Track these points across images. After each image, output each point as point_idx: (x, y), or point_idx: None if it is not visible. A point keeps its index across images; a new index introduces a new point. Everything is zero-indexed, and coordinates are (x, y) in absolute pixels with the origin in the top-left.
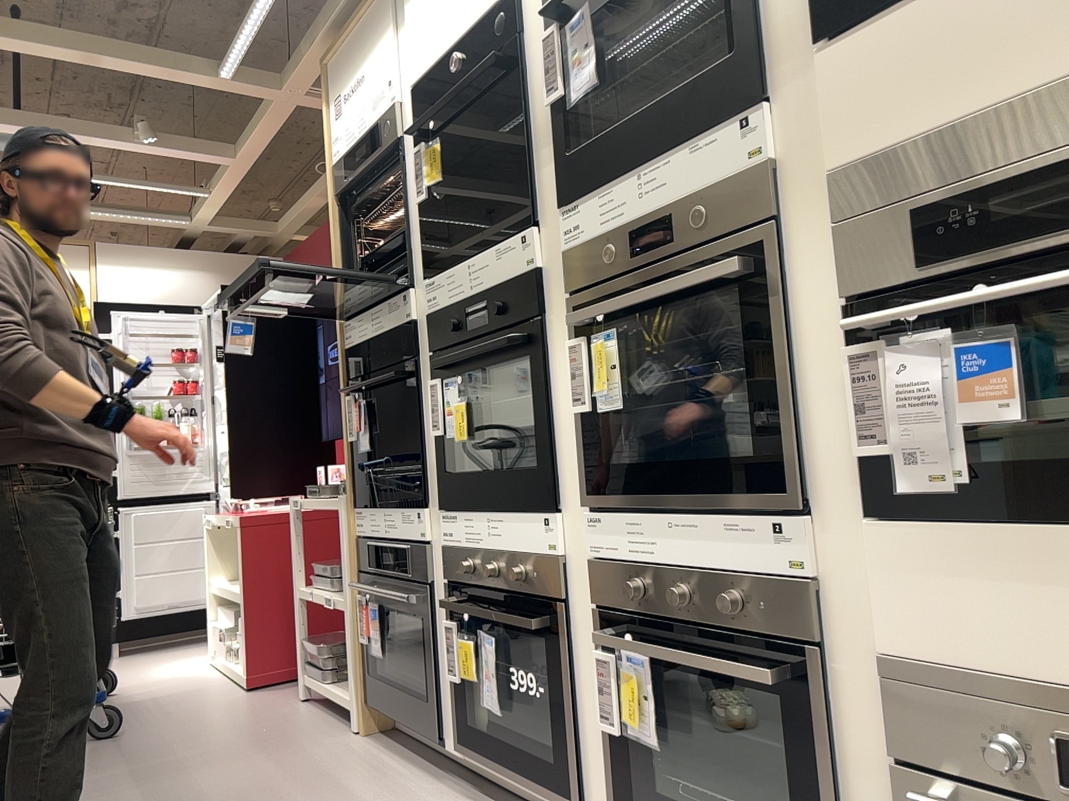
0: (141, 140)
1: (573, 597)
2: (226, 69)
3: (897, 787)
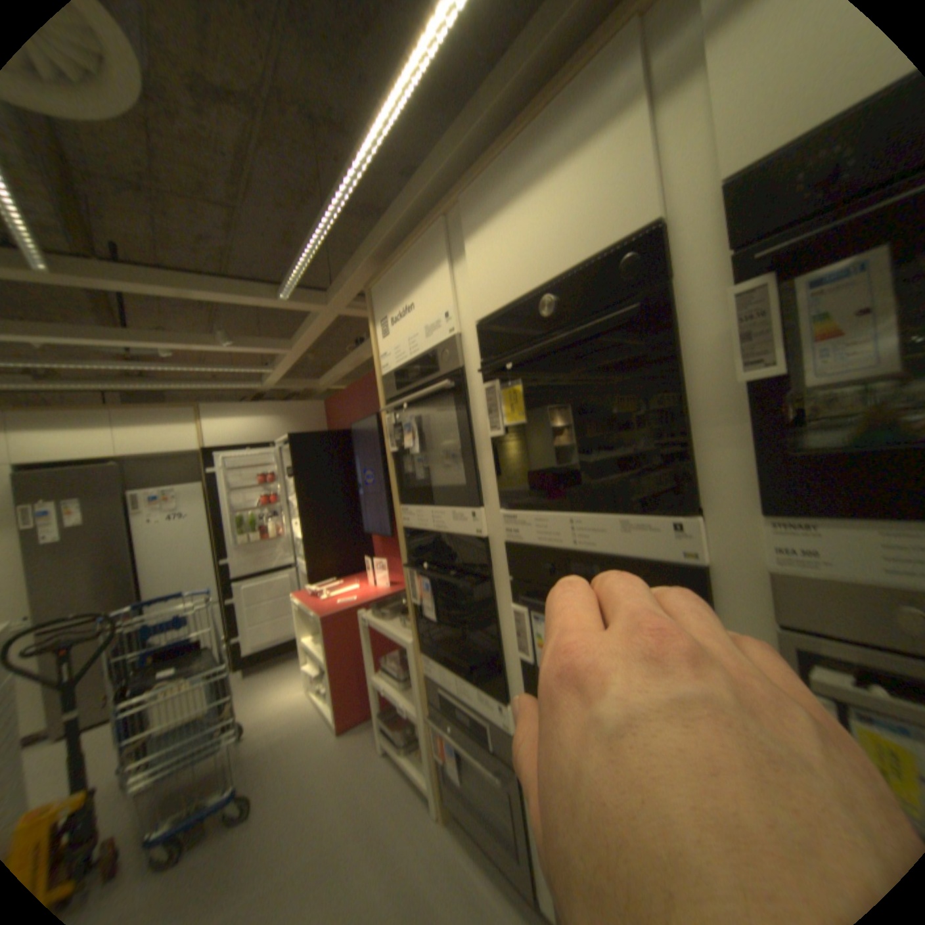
0: (219, 338)
1: None
2: (283, 287)
3: None
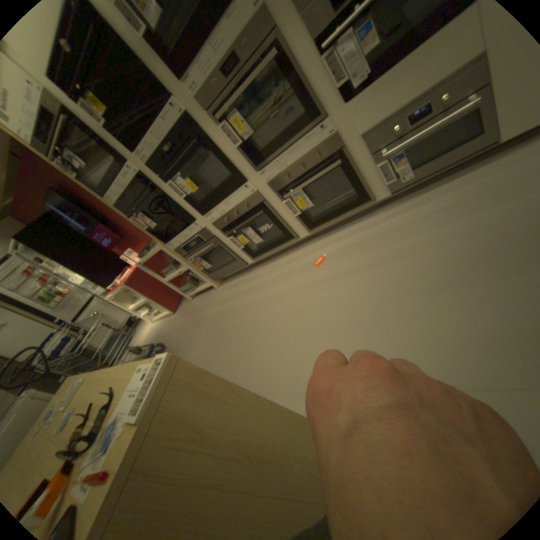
0: None
1: (266, 196)
2: None
3: (375, 158)
